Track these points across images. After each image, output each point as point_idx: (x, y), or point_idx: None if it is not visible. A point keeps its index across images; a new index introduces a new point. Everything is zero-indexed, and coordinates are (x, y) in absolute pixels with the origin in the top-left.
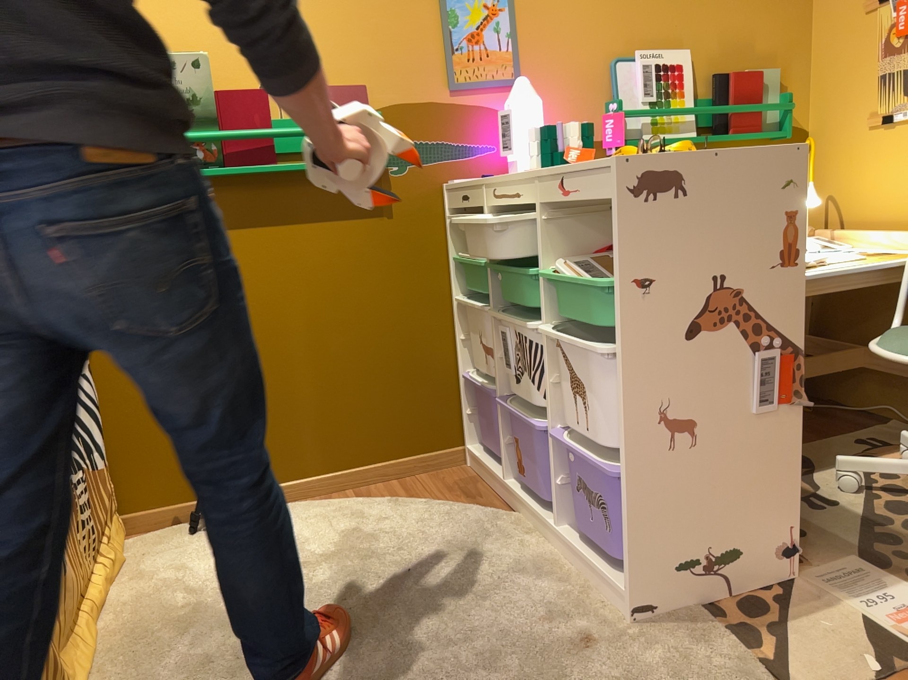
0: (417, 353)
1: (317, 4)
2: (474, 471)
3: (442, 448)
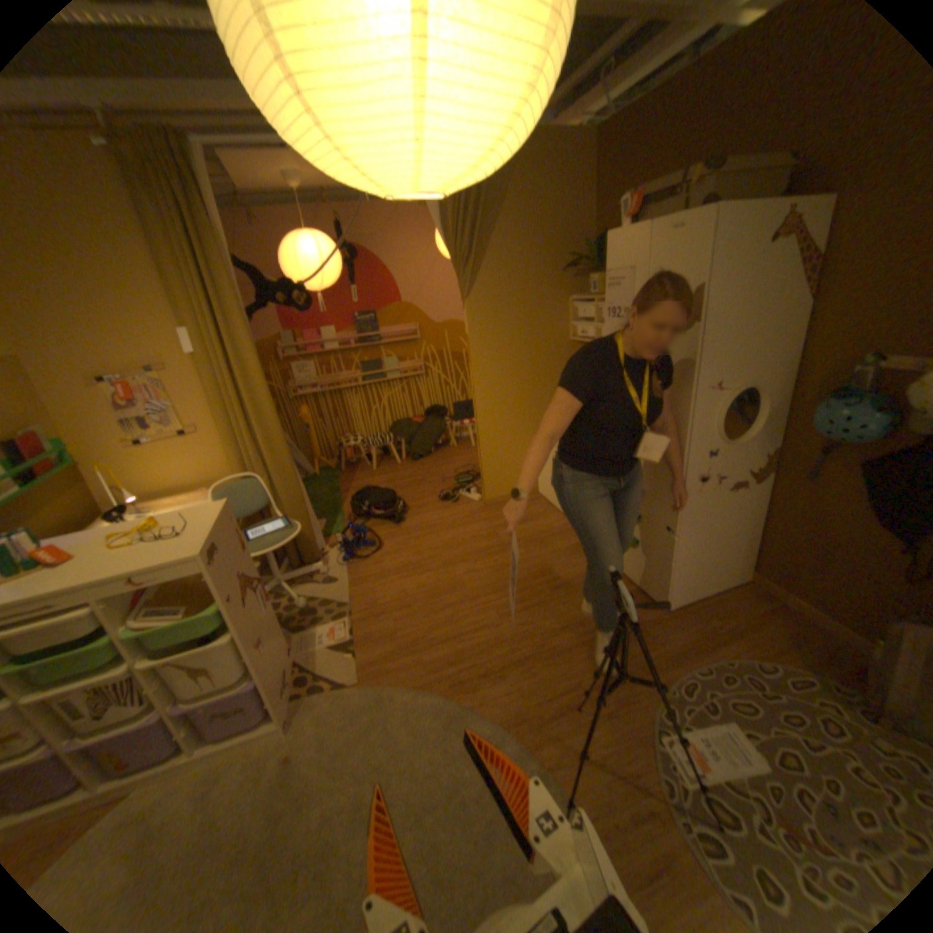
0: None
1: None
2: None
3: None
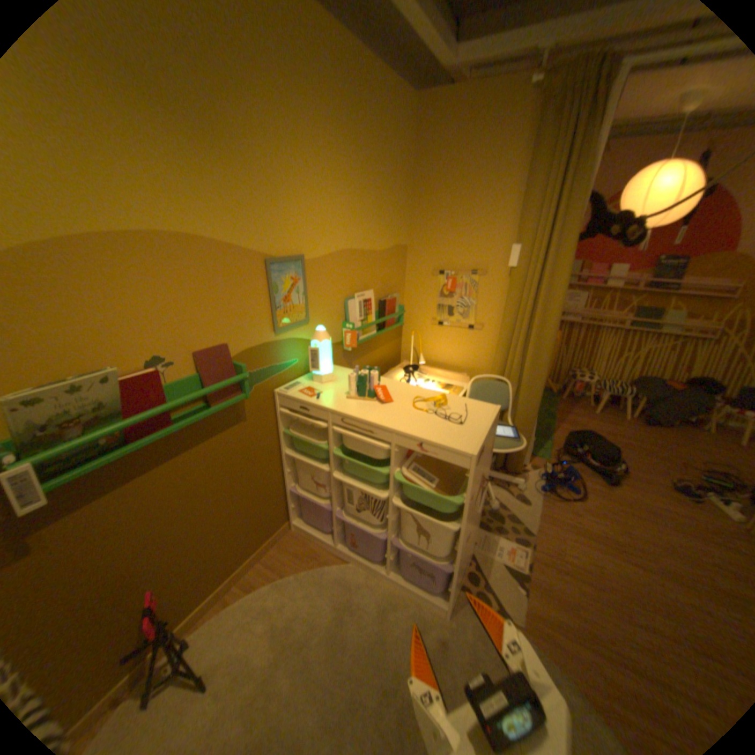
0: (264, 490)
1: (186, 290)
2: (300, 535)
3: (278, 530)
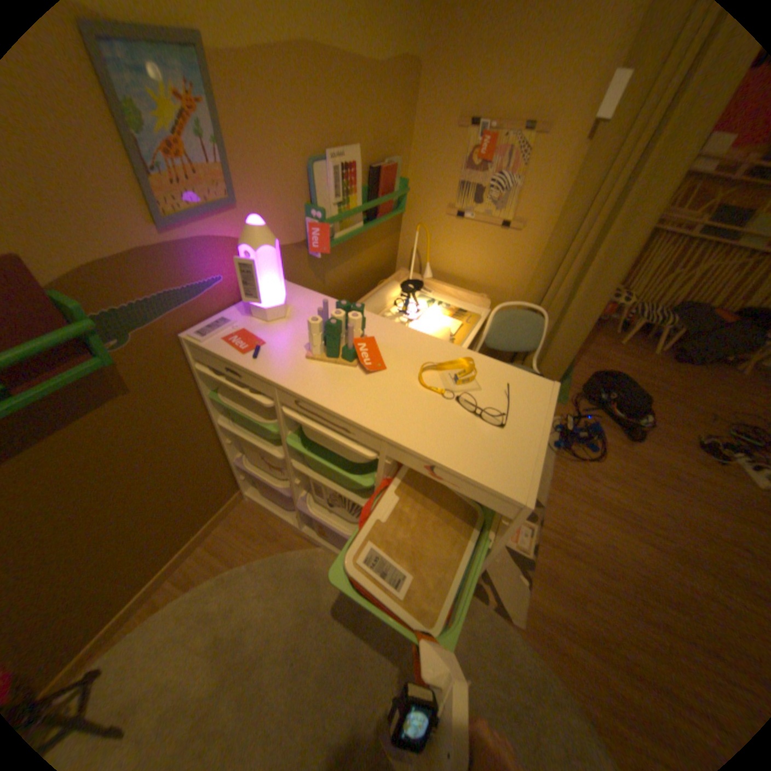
0: (193, 471)
1: None
2: (256, 507)
3: (225, 504)
